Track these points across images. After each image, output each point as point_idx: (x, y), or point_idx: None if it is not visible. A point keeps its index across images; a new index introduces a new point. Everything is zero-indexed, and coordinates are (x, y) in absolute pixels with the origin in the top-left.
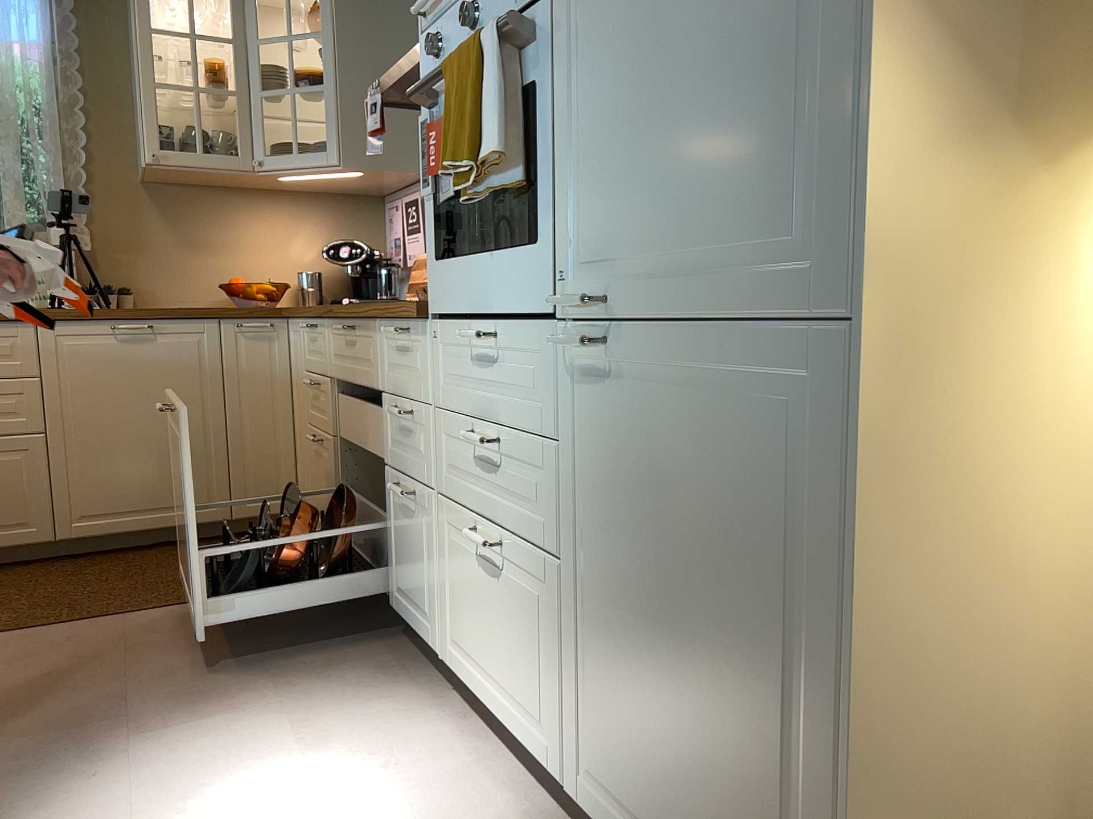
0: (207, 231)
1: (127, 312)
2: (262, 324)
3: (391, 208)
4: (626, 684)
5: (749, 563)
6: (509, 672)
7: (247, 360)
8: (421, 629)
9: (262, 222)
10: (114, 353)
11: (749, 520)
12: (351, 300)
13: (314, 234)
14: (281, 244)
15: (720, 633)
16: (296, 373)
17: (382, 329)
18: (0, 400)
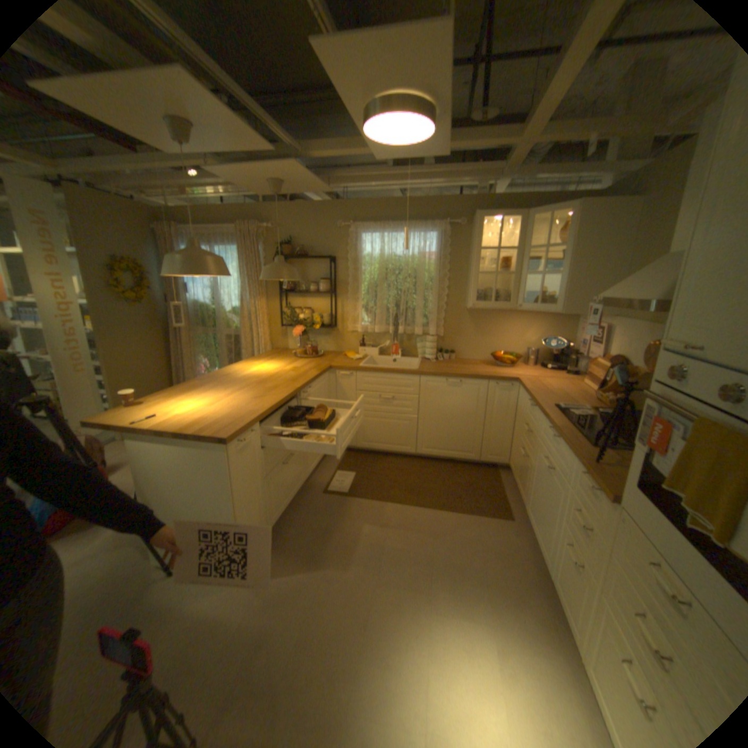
0: (489, 328)
1: (452, 375)
2: (507, 385)
3: (585, 324)
4: None
5: None
6: None
7: (498, 399)
8: (570, 624)
9: (514, 324)
10: (445, 389)
11: None
12: (552, 368)
13: (538, 329)
14: (521, 334)
15: None
16: (519, 411)
17: (578, 459)
18: (404, 402)
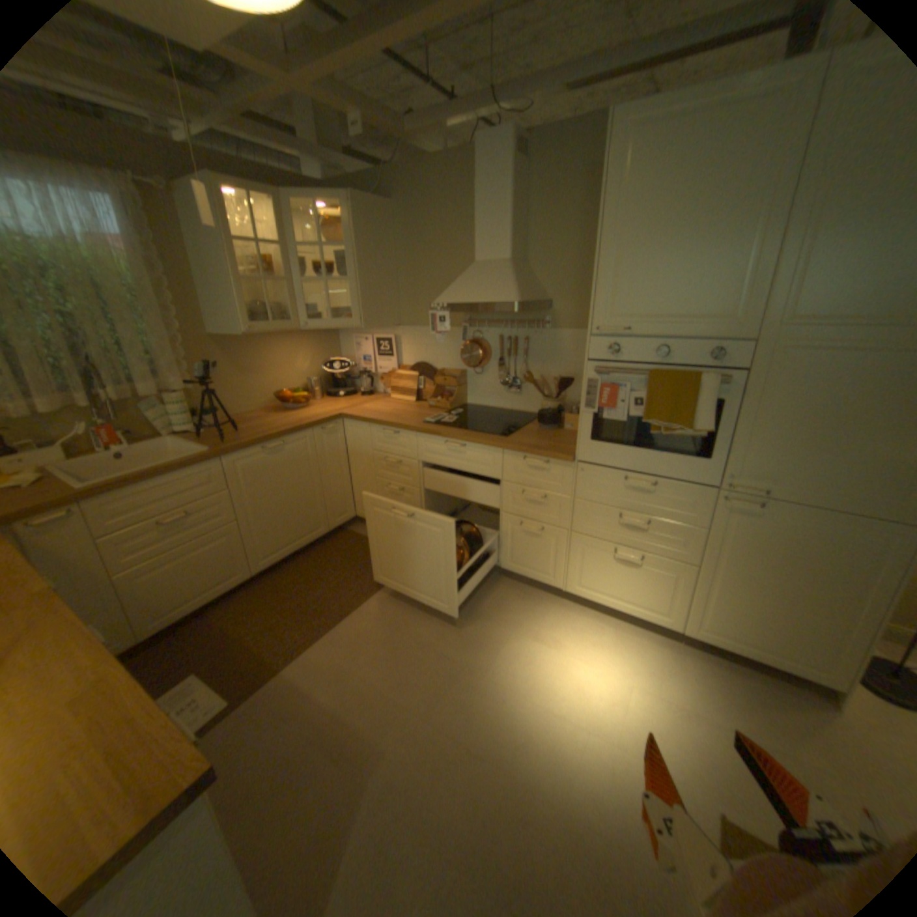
0: (252, 363)
1: (270, 438)
2: (335, 427)
3: (360, 340)
4: (740, 604)
5: (835, 577)
6: (636, 597)
7: (328, 448)
8: (540, 578)
9: (280, 352)
10: (266, 463)
11: (839, 566)
12: (346, 395)
13: (308, 355)
14: (292, 364)
15: (811, 593)
16: (358, 450)
17: (503, 453)
18: (210, 511)
